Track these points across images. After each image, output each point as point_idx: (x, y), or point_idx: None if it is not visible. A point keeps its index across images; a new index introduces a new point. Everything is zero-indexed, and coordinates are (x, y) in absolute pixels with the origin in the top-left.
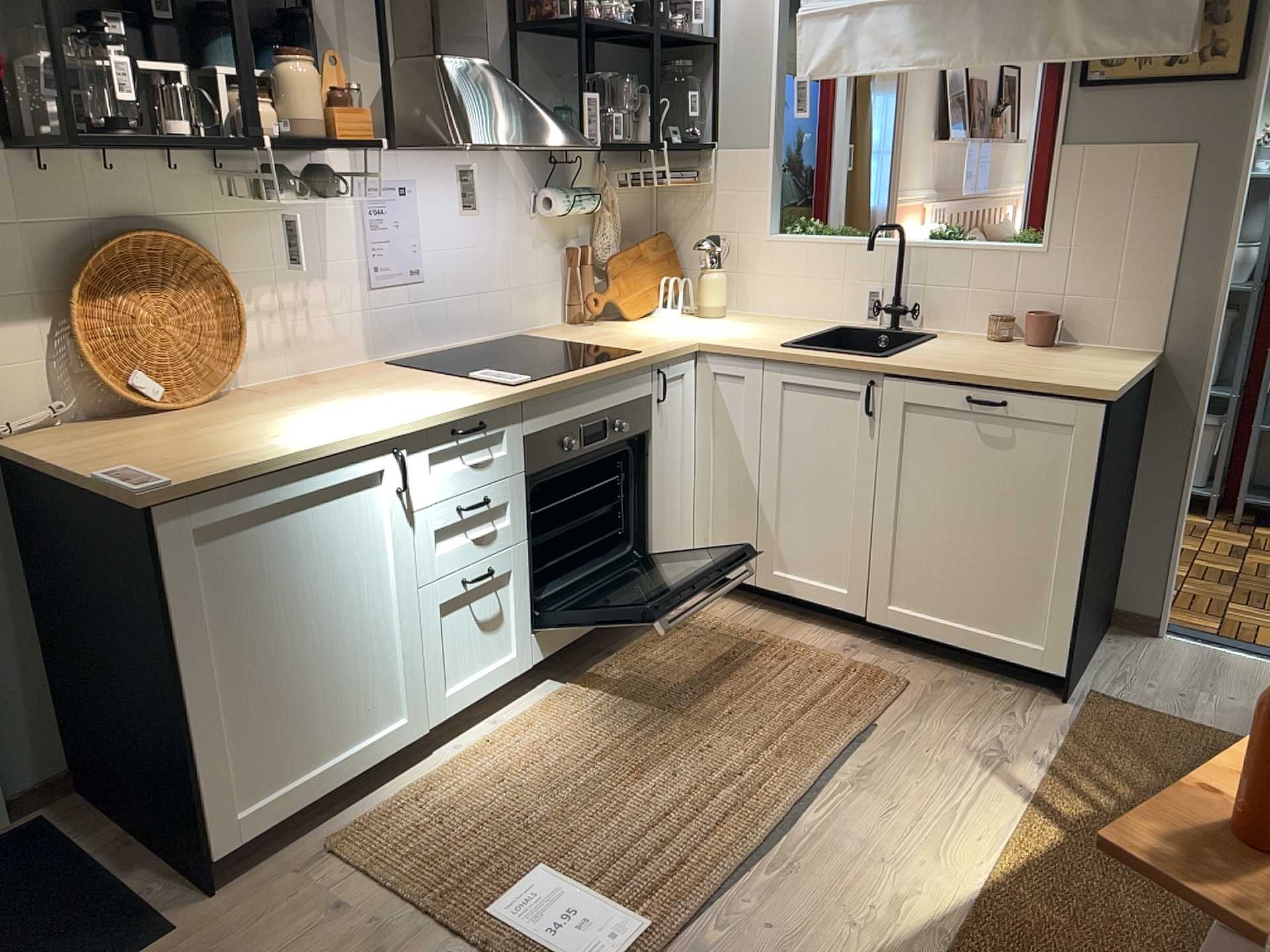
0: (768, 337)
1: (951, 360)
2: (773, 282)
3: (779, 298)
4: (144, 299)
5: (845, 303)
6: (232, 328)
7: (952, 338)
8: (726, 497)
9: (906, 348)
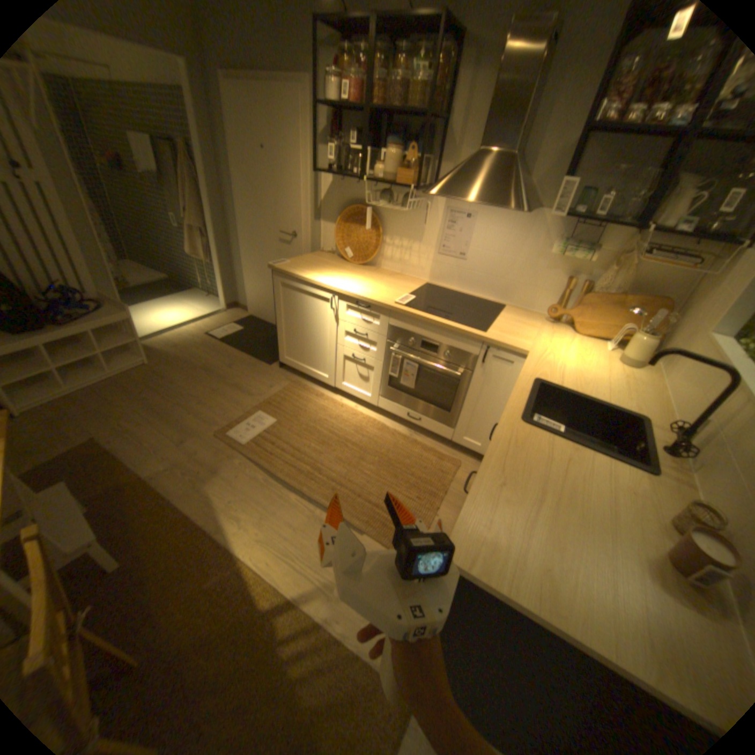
0: (566, 378)
1: (538, 459)
2: (686, 369)
3: (679, 382)
4: (356, 227)
5: (691, 414)
6: (378, 246)
7: (663, 489)
8: None
9: (567, 438)
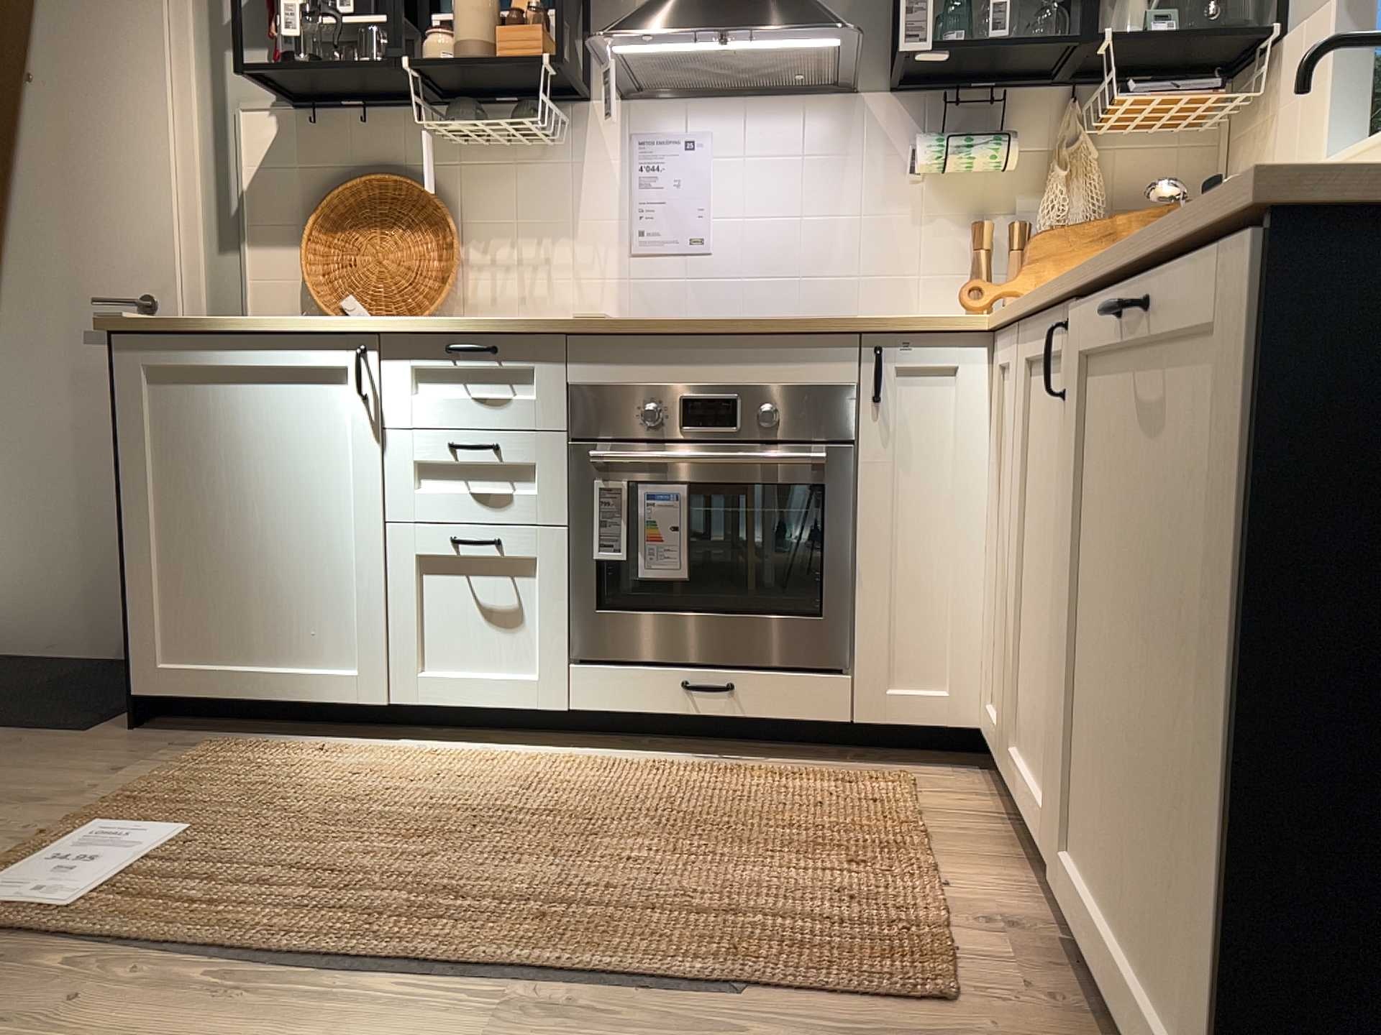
0: None
1: None
2: None
3: None
4: (369, 233)
5: None
6: (446, 270)
7: None
8: (1002, 598)
9: None
